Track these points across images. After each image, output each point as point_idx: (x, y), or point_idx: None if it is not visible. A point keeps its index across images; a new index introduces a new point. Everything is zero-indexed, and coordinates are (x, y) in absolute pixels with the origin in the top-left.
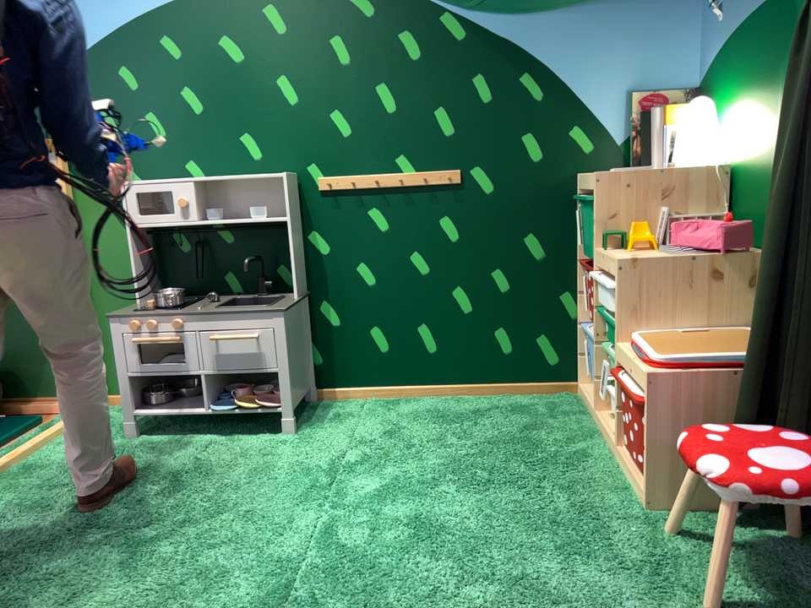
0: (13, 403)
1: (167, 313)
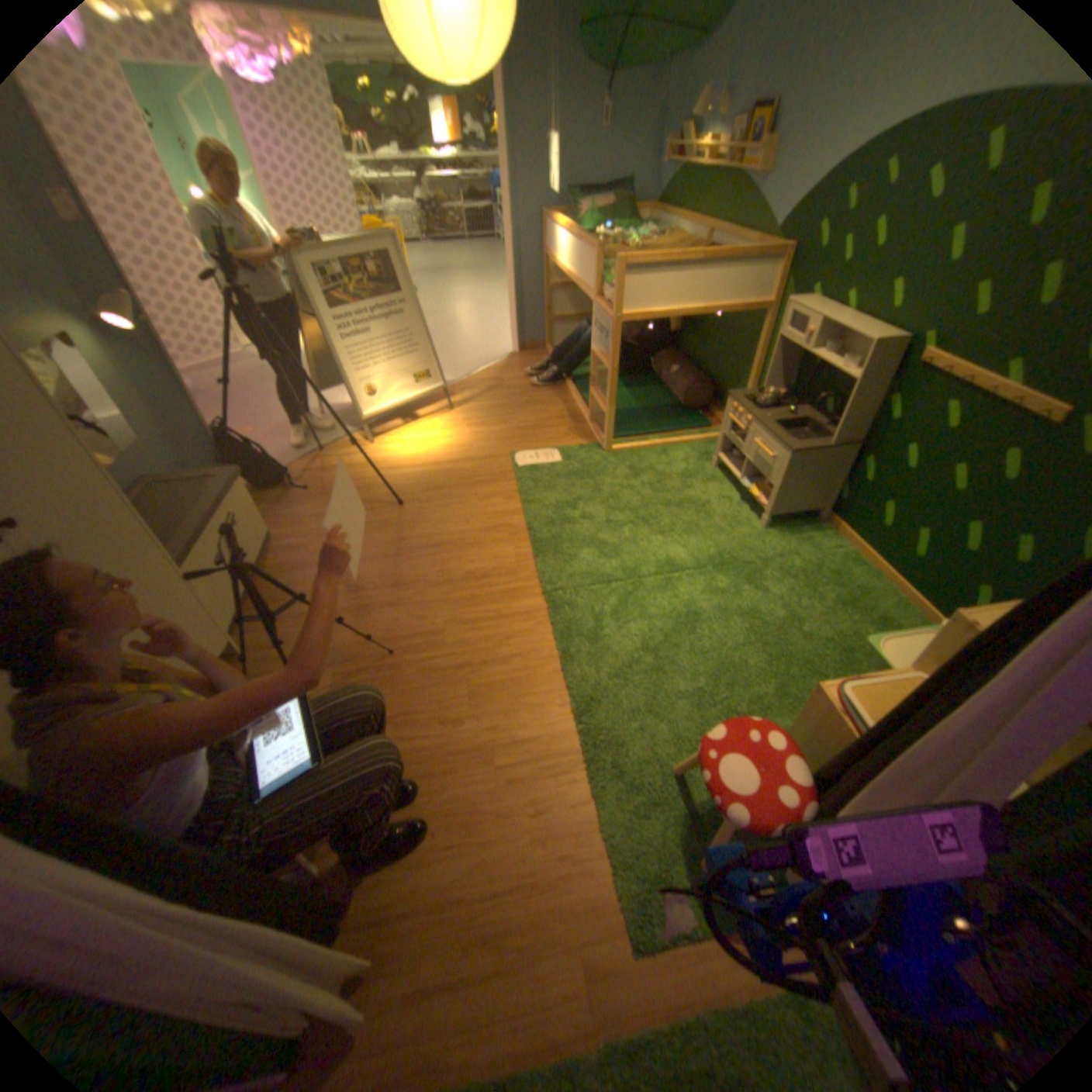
0: (714, 408)
1: (746, 412)
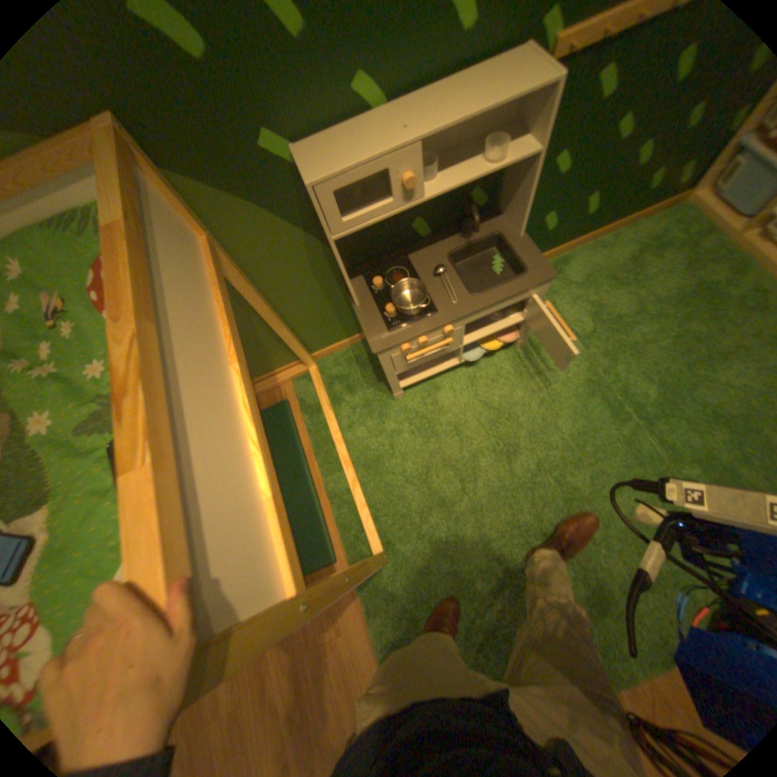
0: None
1: (438, 325)
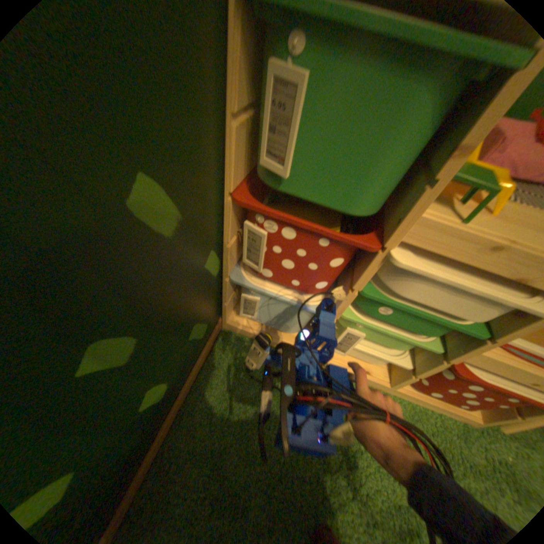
0: None
1: None
